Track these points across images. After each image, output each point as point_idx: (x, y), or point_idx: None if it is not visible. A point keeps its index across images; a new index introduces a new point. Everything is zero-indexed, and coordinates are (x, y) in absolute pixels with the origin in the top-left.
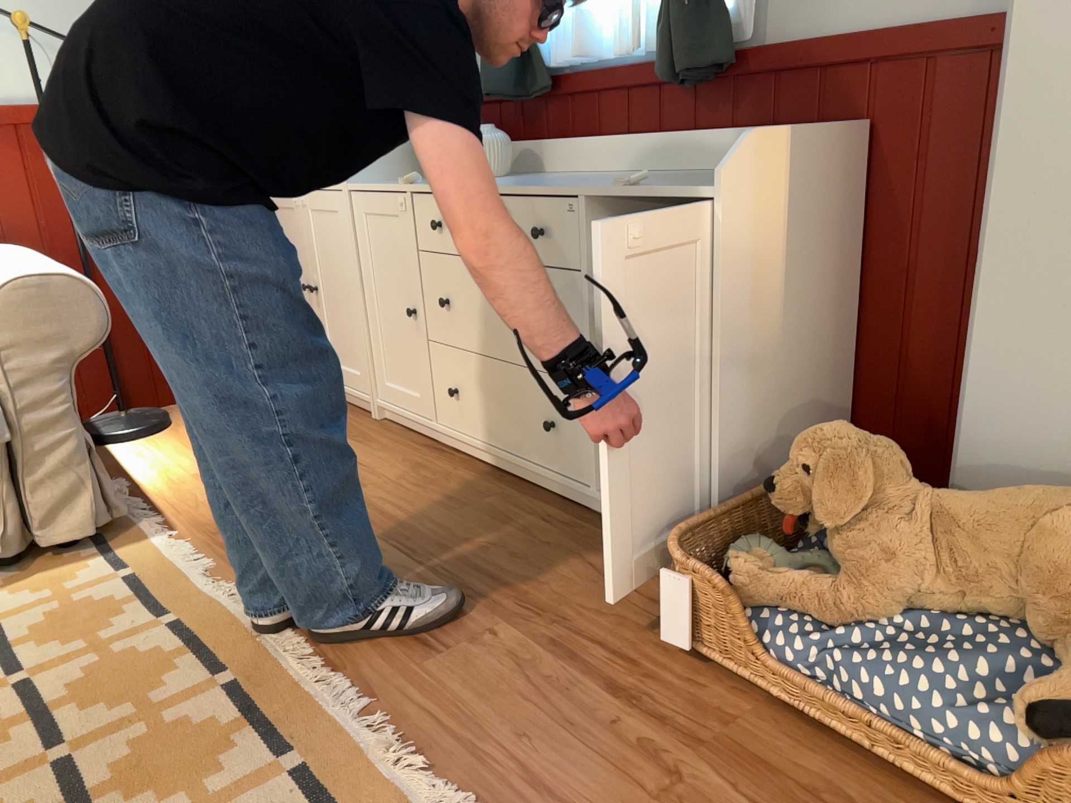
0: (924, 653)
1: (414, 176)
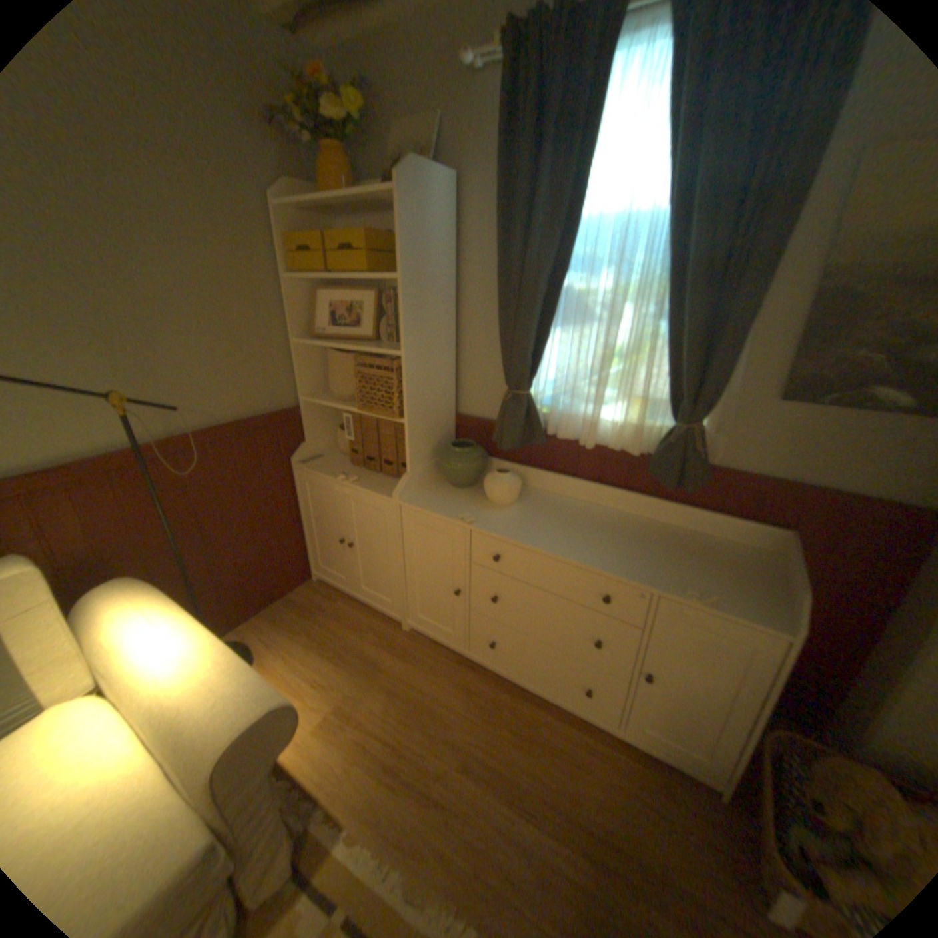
0: None
1: (474, 519)
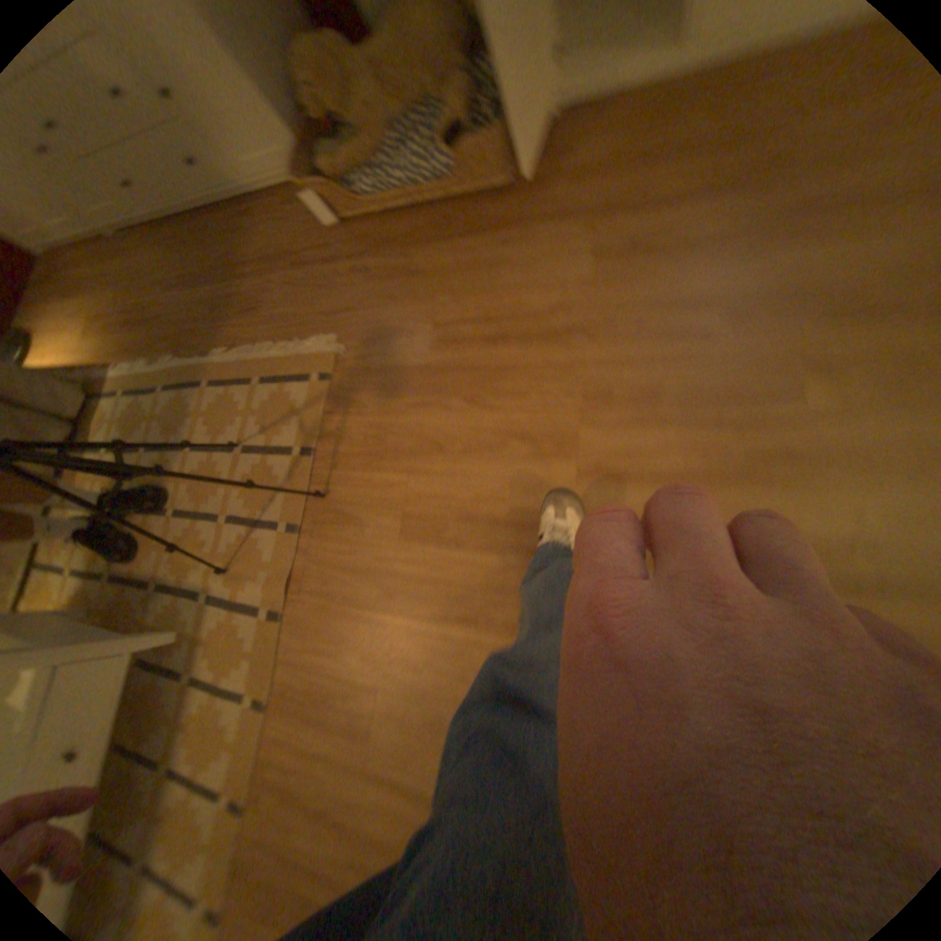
0: (401, 138)
1: None
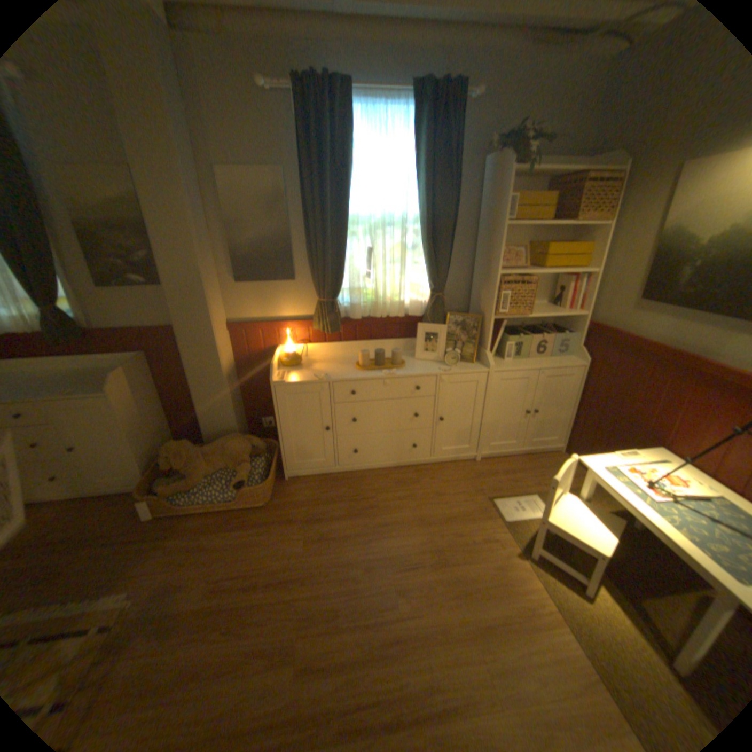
0: (211, 486)
1: None
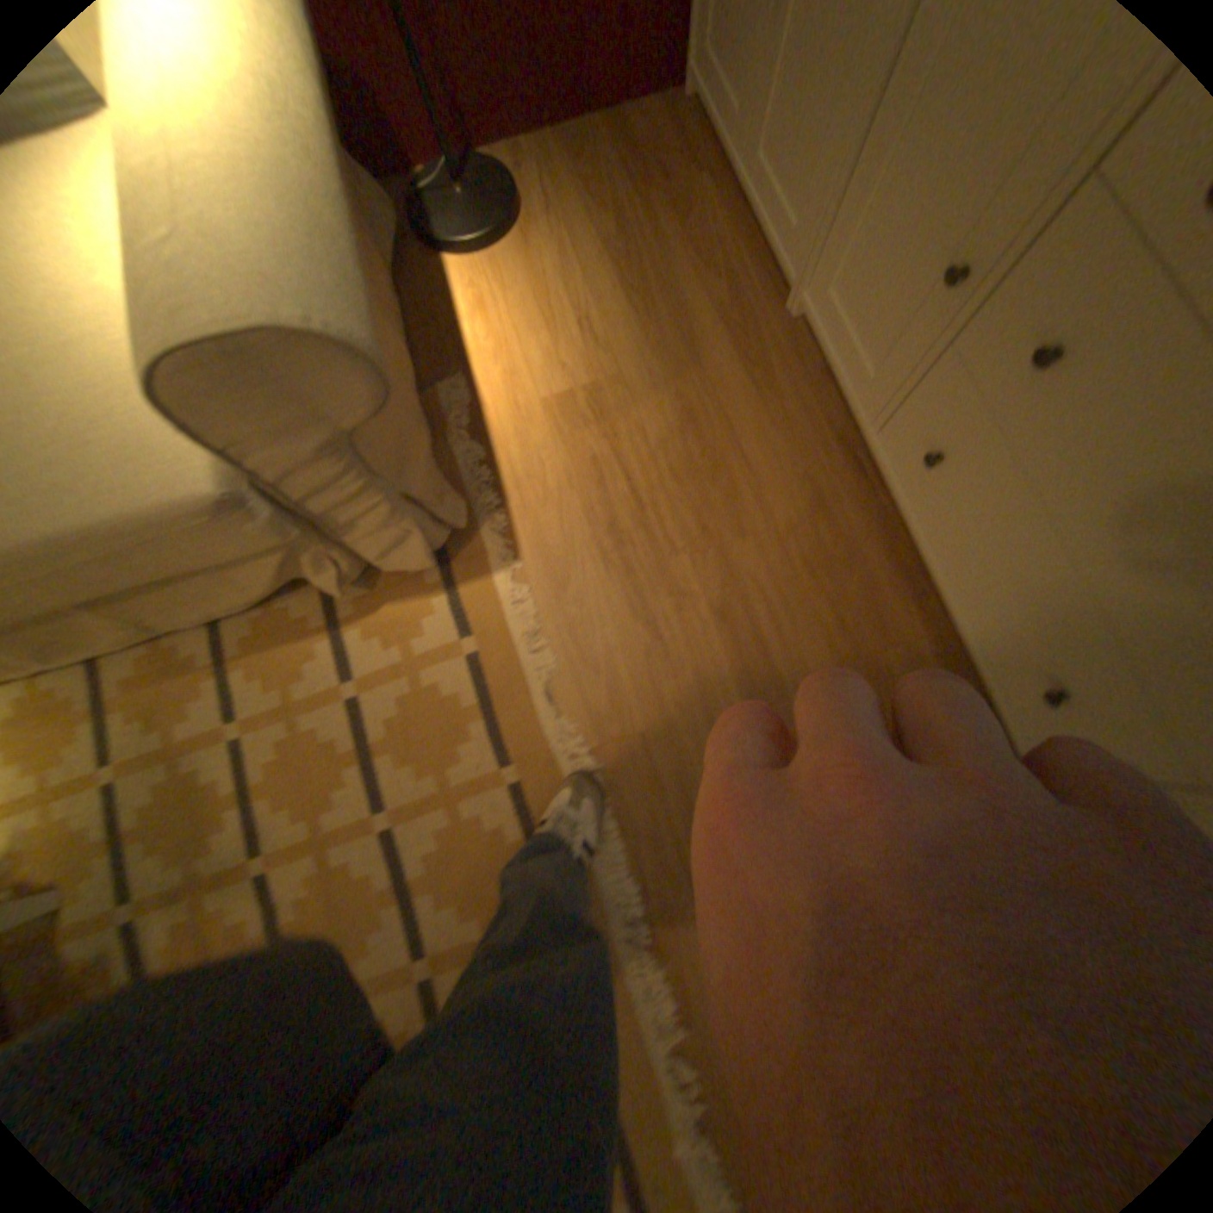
0: None
1: None
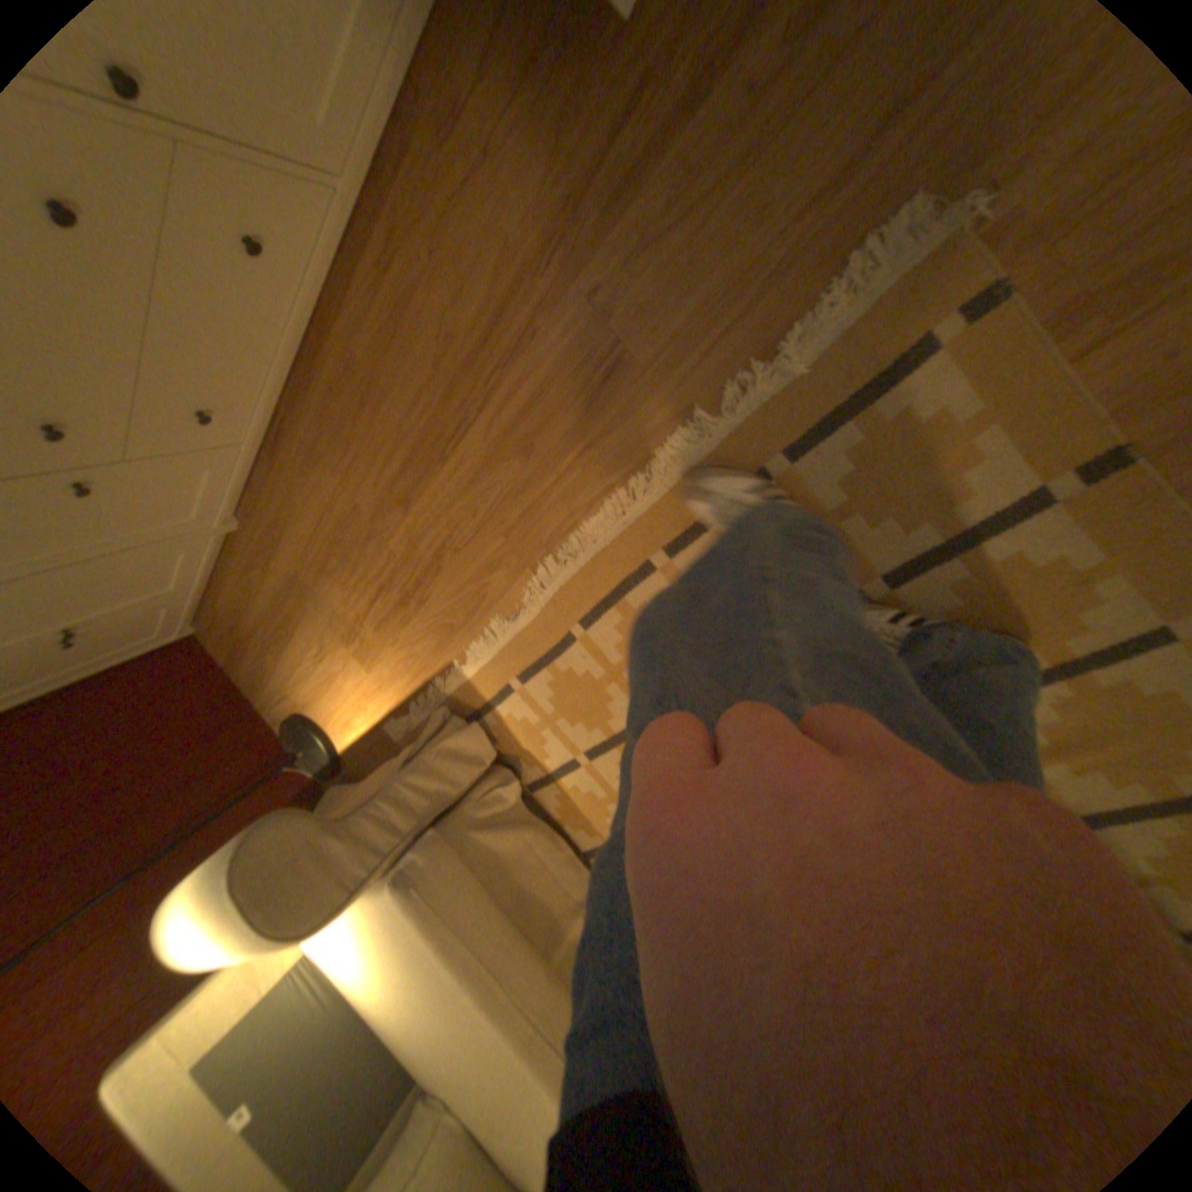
0: None
1: None
